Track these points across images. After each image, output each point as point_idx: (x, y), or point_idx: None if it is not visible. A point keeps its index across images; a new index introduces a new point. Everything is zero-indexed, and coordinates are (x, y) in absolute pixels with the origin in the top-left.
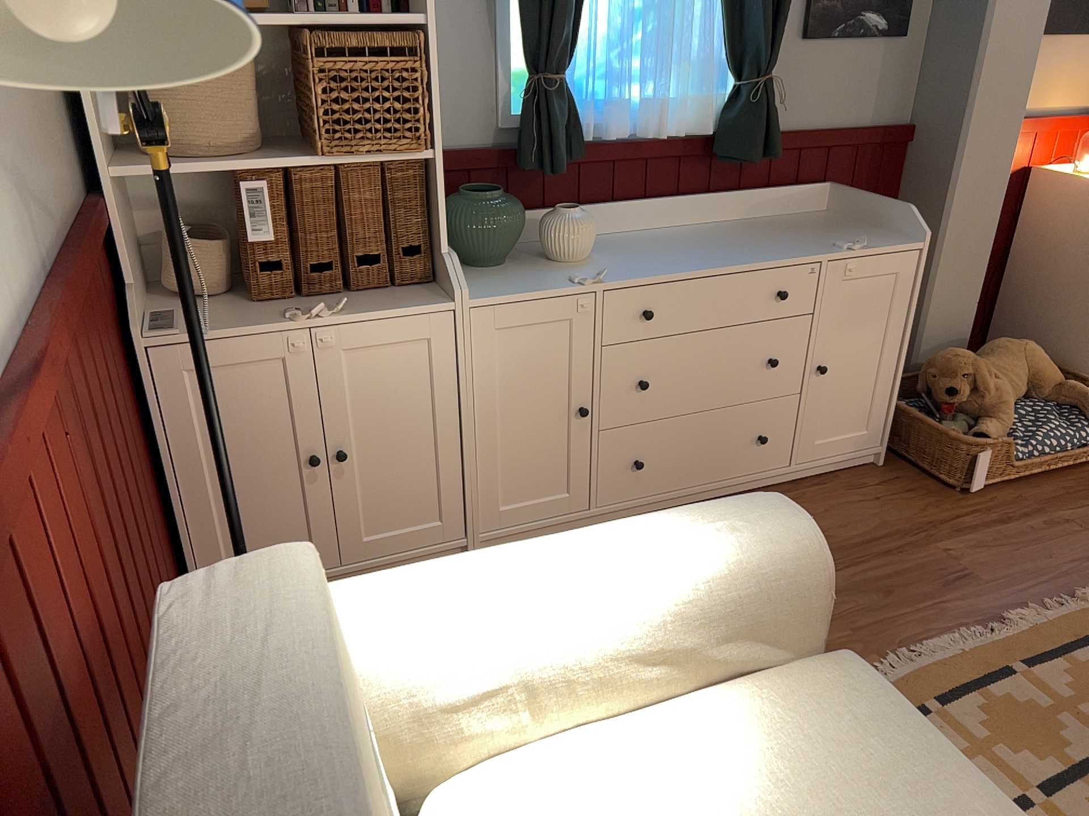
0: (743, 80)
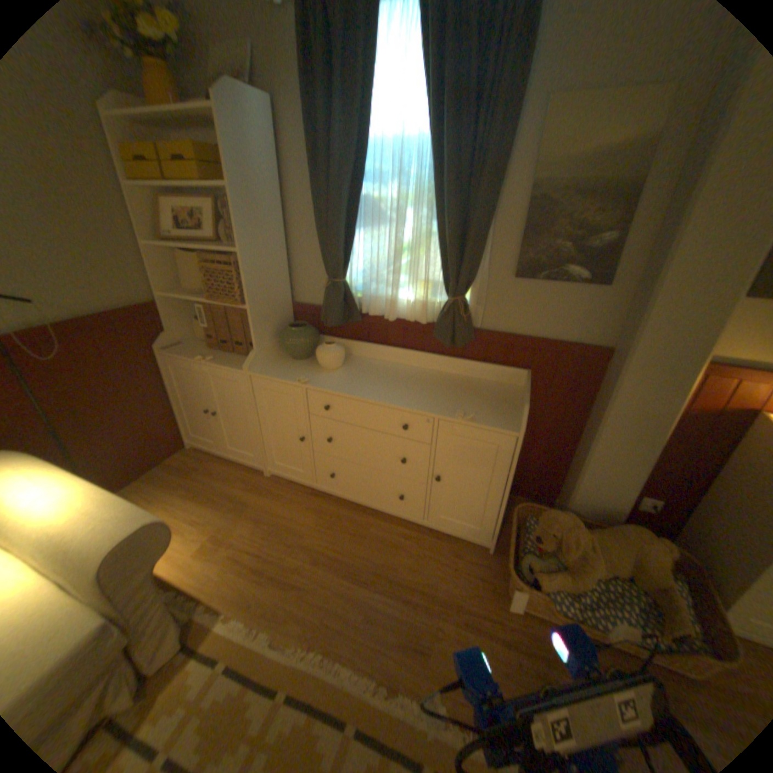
0: (449, 297)
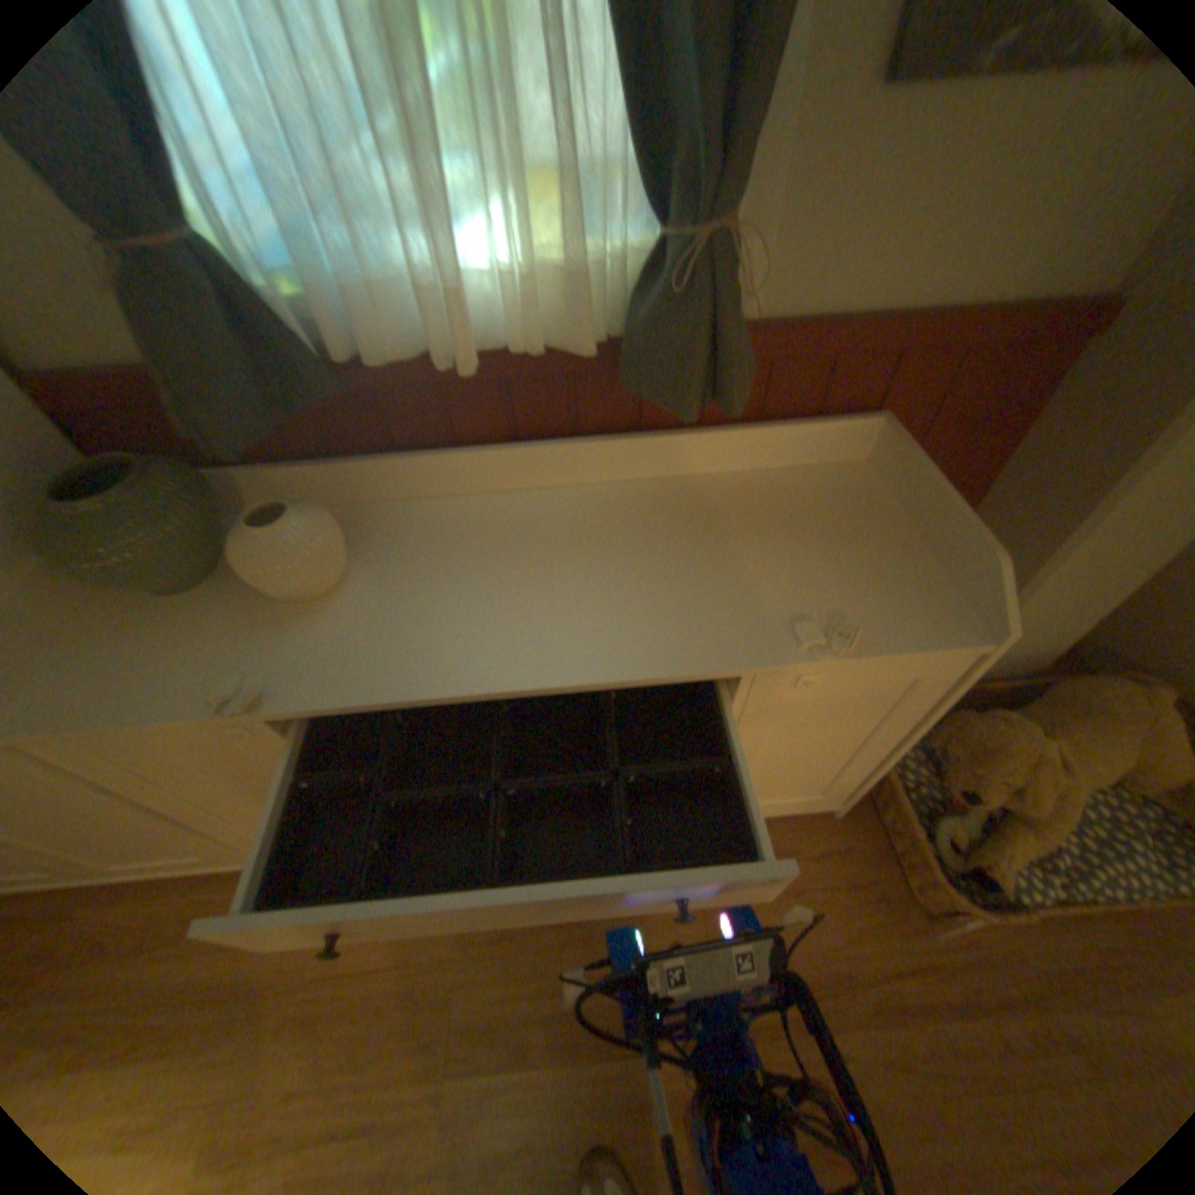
0: (673, 220)
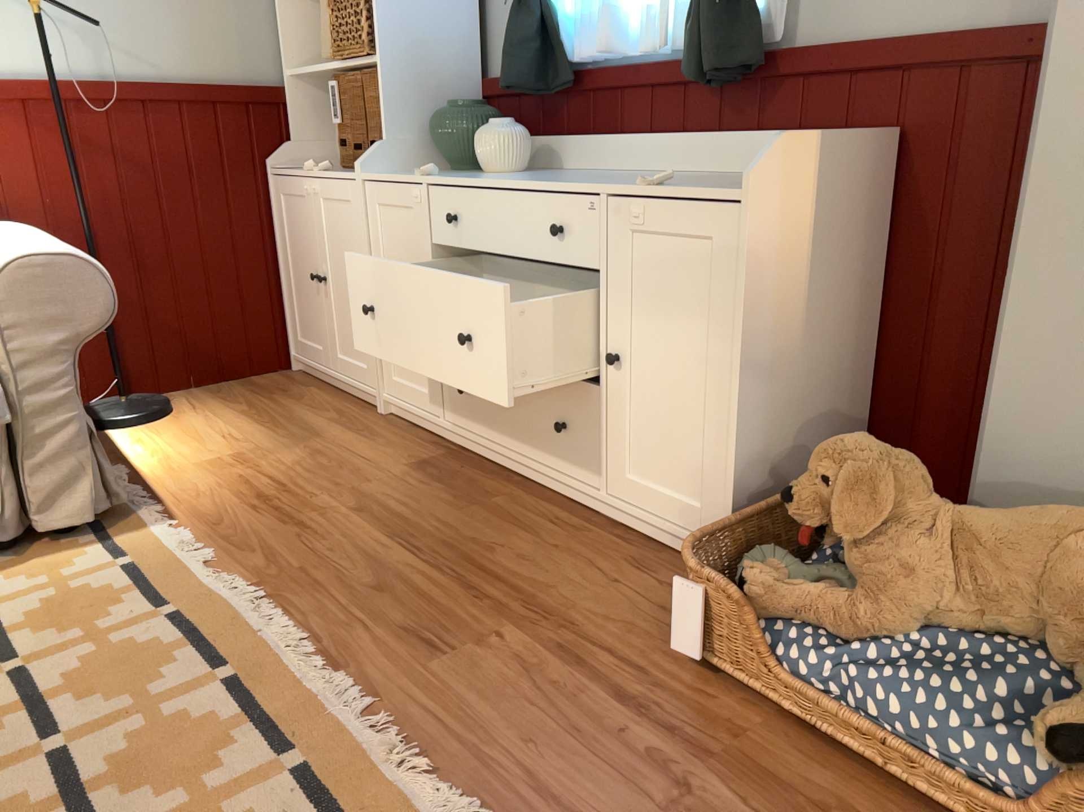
0: None
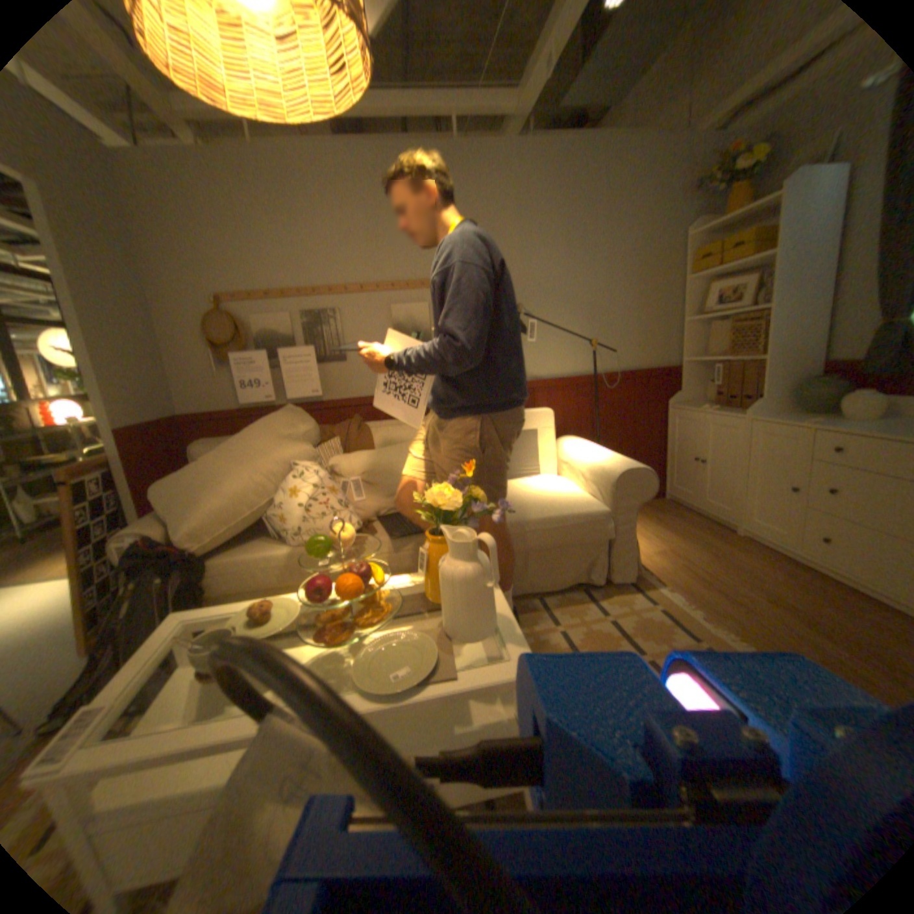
0: None
